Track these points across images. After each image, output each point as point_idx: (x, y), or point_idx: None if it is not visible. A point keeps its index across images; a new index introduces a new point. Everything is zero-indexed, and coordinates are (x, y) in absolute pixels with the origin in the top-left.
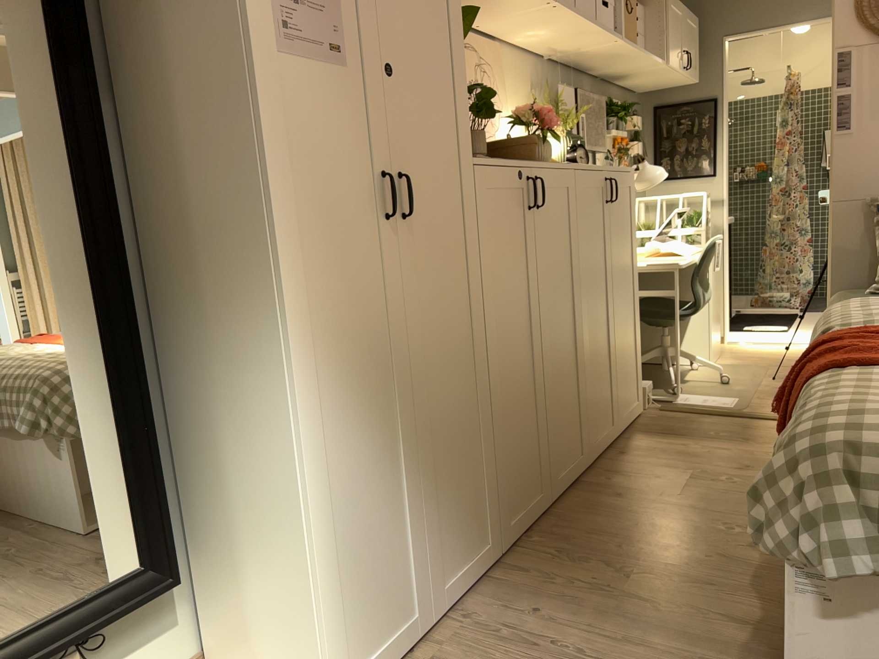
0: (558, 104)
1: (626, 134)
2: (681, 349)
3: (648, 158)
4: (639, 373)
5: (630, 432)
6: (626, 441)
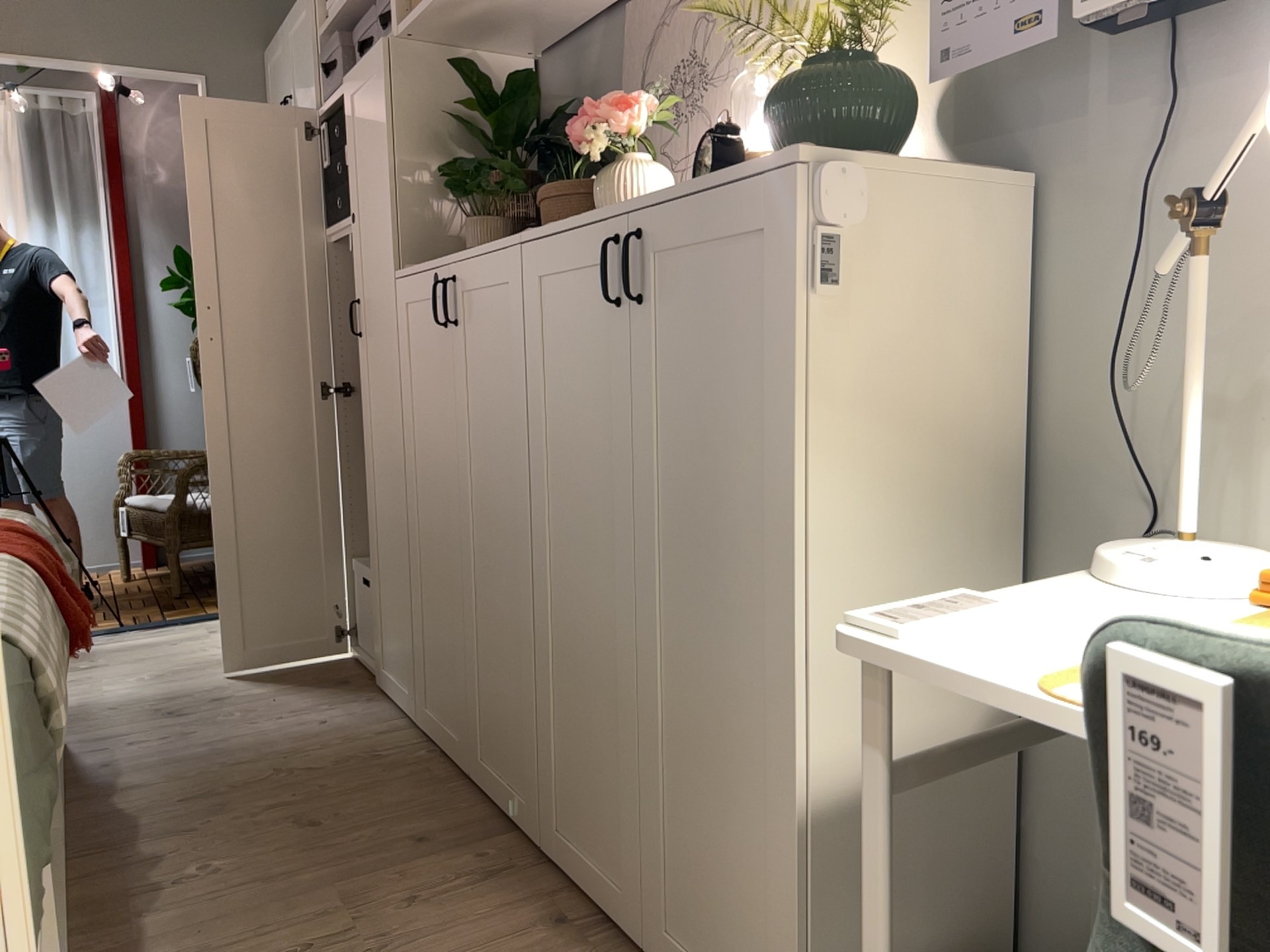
0: None
1: None
2: None
3: None
4: None
5: None
6: None
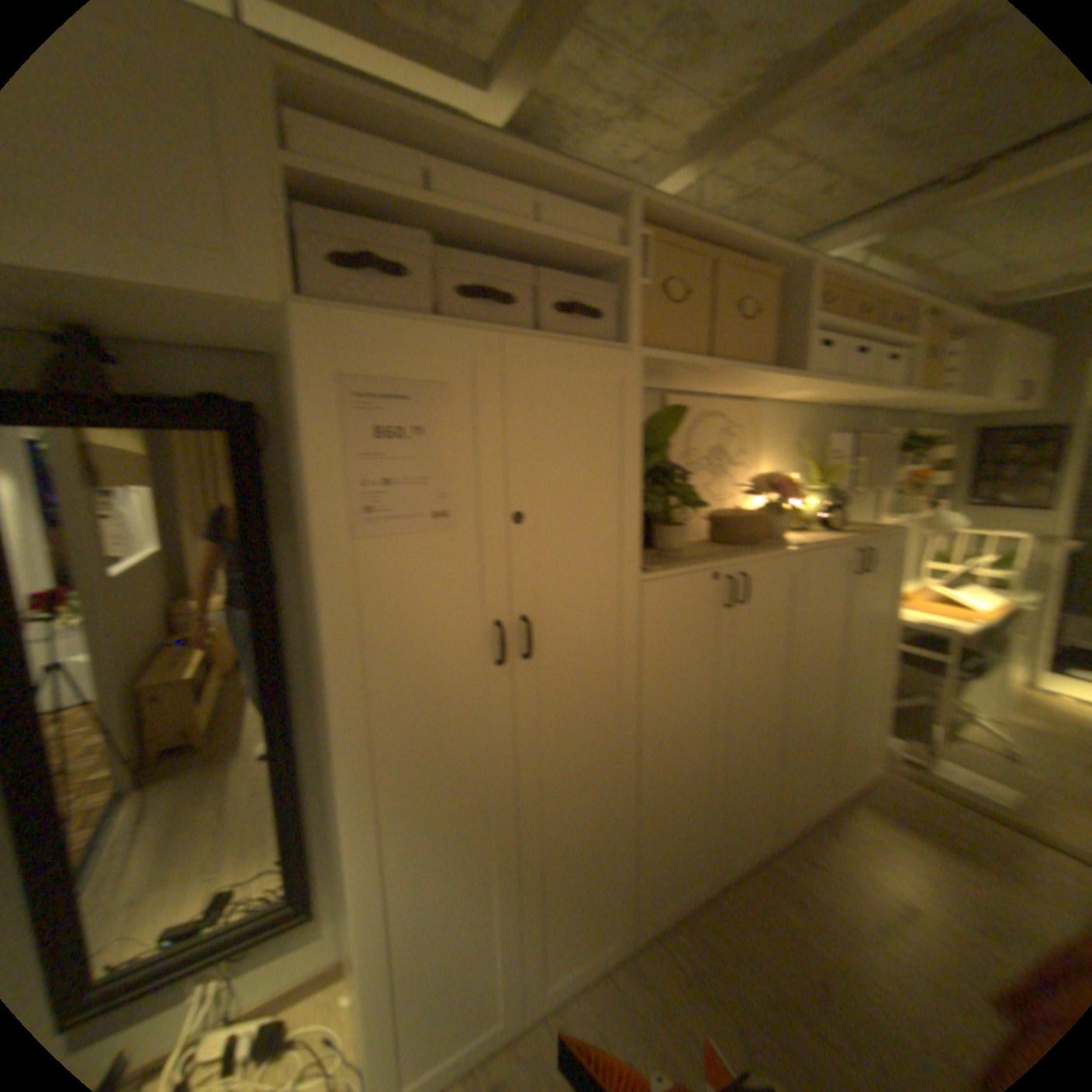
0: (832, 456)
1: (936, 464)
2: (966, 704)
3: (967, 484)
4: (889, 741)
5: (859, 809)
6: (849, 820)
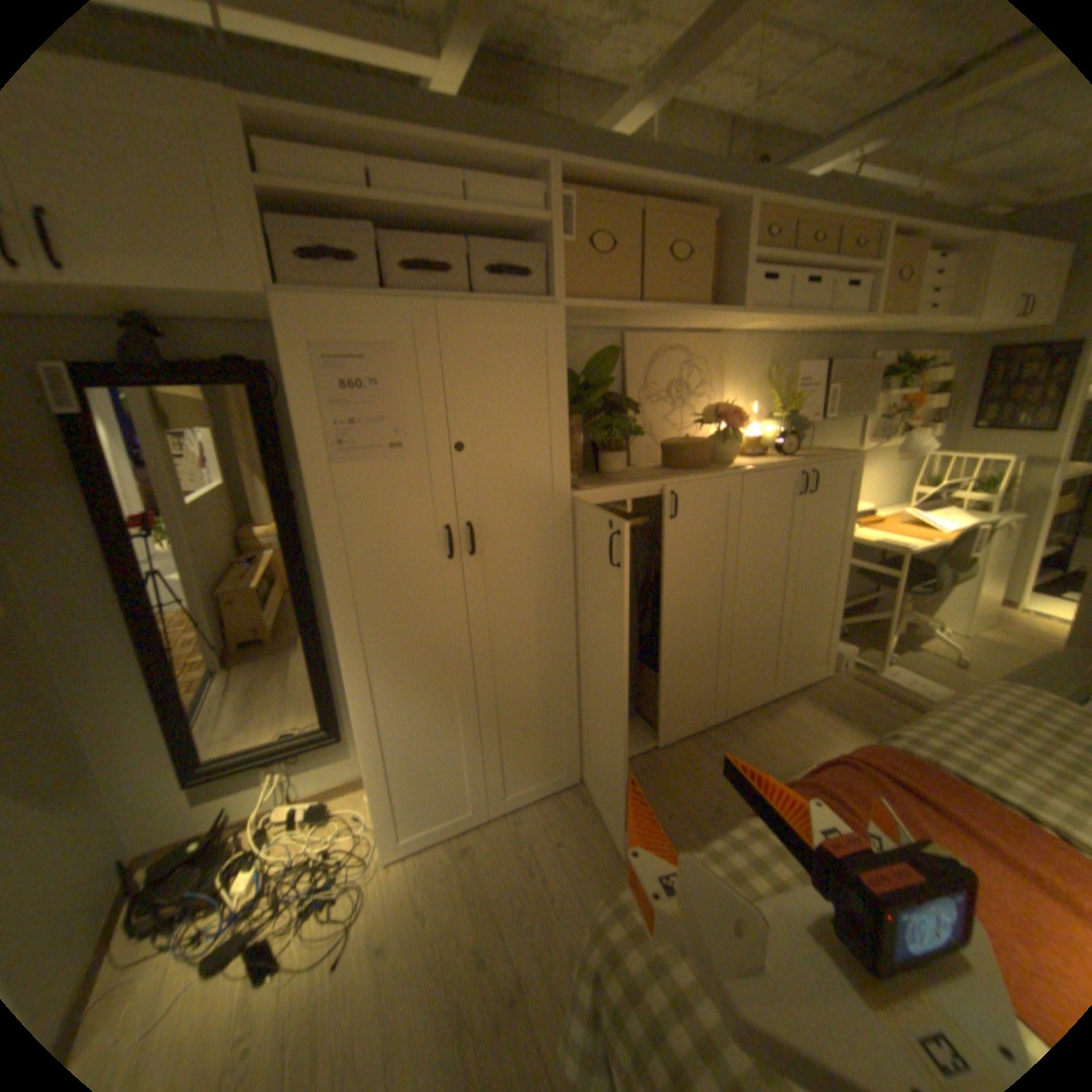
0: (800, 384)
1: (935, 386)
2: (932, 619)
3: (975, 406)
4: (836, 645)
5: (799, 699)
6: (786, 706)
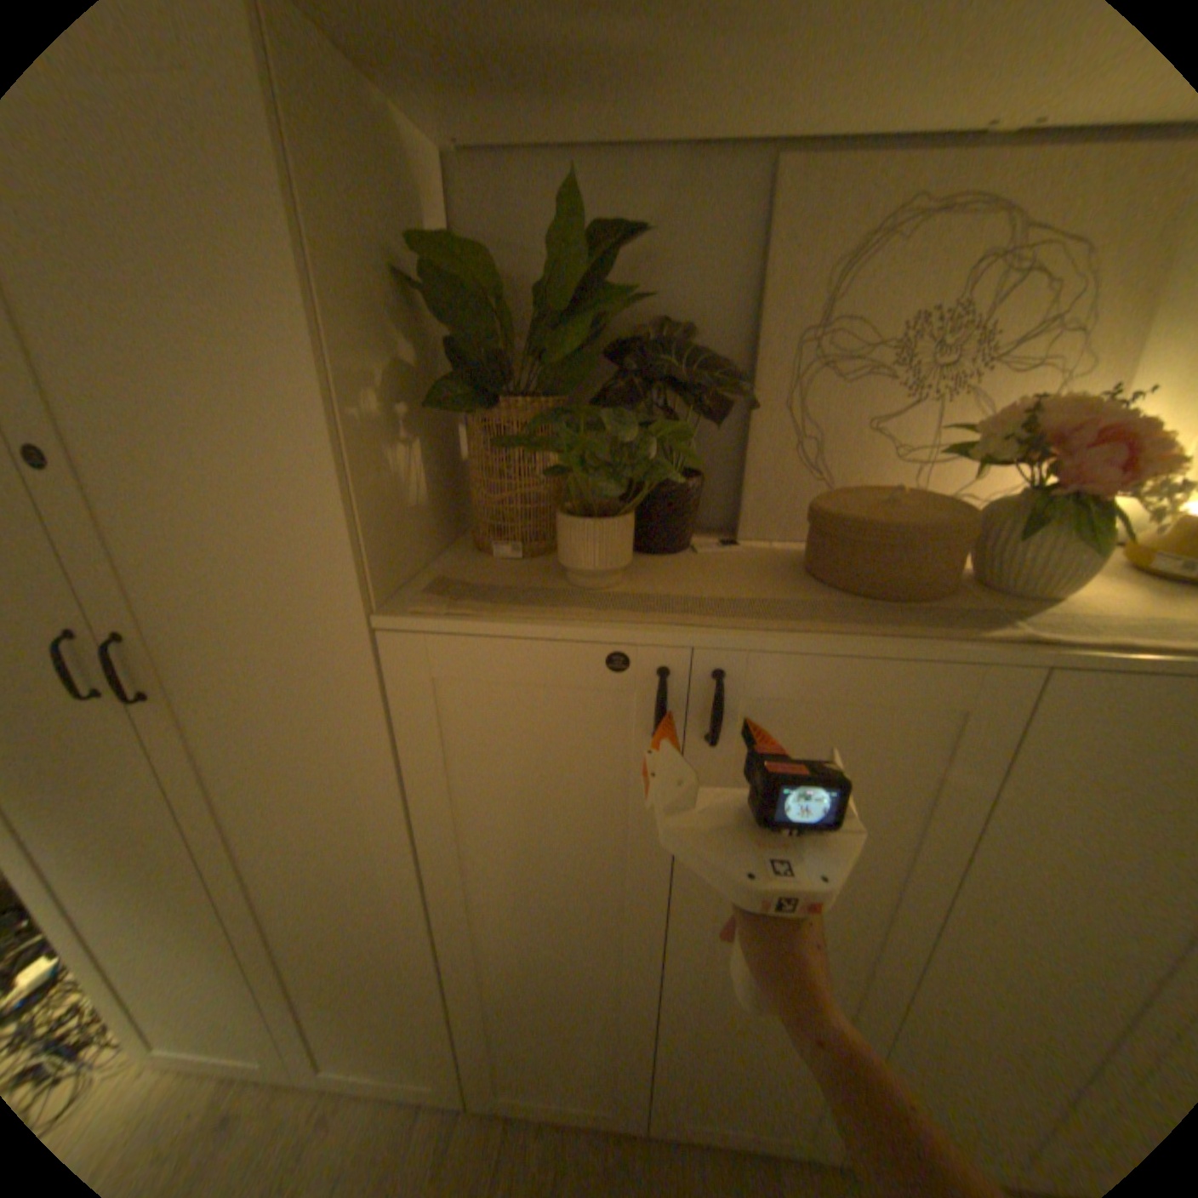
0: None
1: None
2: None
3: None
4: None
5: None
6: None
